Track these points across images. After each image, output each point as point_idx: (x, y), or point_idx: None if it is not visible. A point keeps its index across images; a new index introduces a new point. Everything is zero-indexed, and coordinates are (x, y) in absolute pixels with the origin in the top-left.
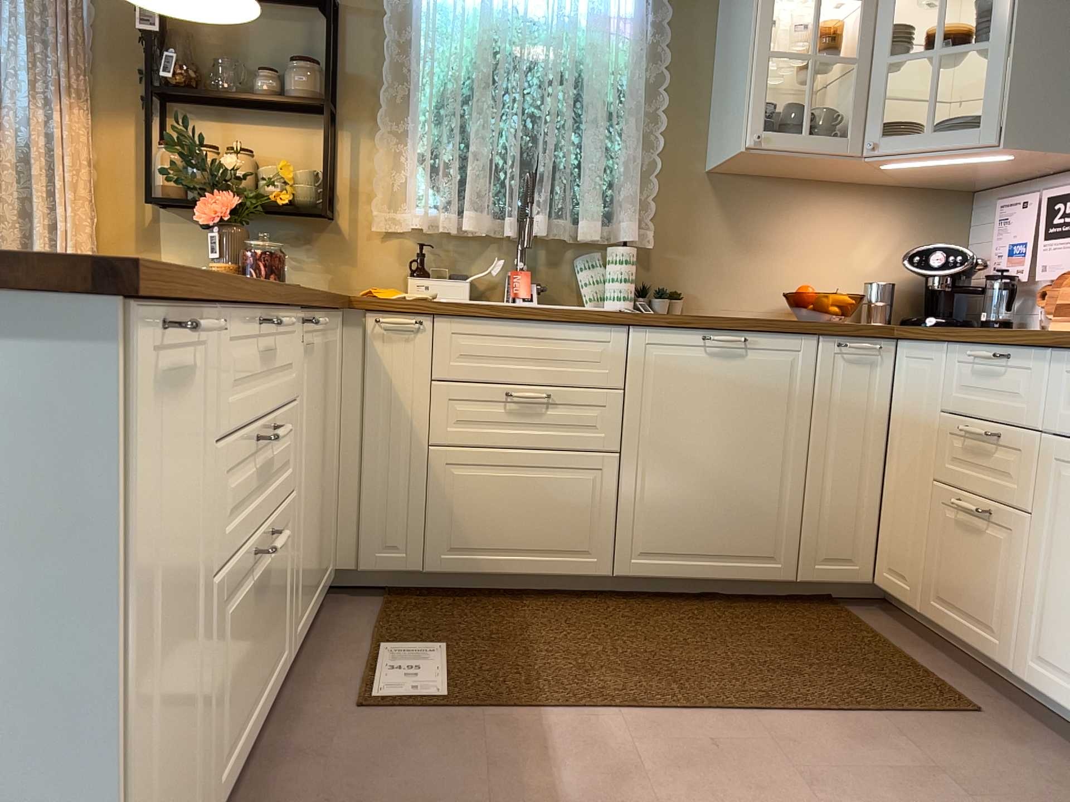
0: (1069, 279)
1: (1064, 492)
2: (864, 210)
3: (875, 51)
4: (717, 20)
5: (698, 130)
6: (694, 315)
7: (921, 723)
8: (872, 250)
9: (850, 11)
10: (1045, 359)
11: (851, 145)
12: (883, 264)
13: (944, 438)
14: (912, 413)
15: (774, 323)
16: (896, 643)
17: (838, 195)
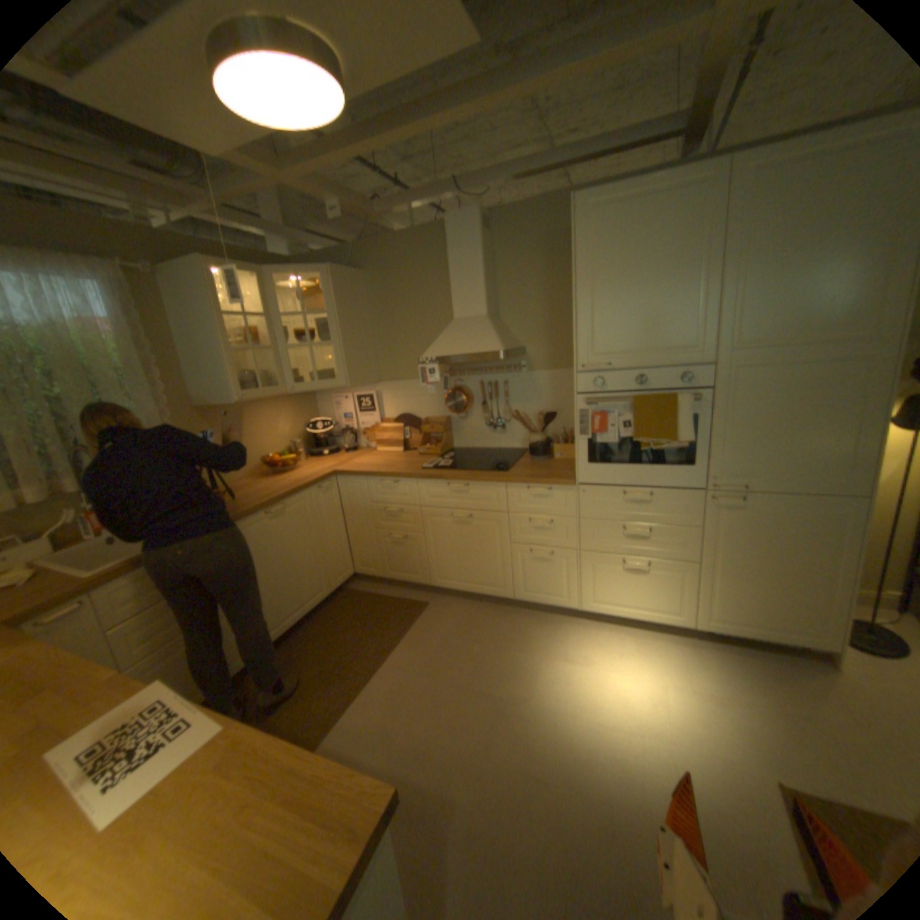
0: (376, 430)
1: (433, 525)
2: (274, 408)
3: (278, 344)
4: (165, 318)
5: (178, 386)
6: (249, 504)
7: (420, 623)
8: (283, 426)
9: (250, 317)
10: (414, 482)
11: (281, 391)
12: (290, 431)
13: (374, 513)
14: (354, 505)
15: (292, 493)
16: (379, 594)
17: (262, 404)
